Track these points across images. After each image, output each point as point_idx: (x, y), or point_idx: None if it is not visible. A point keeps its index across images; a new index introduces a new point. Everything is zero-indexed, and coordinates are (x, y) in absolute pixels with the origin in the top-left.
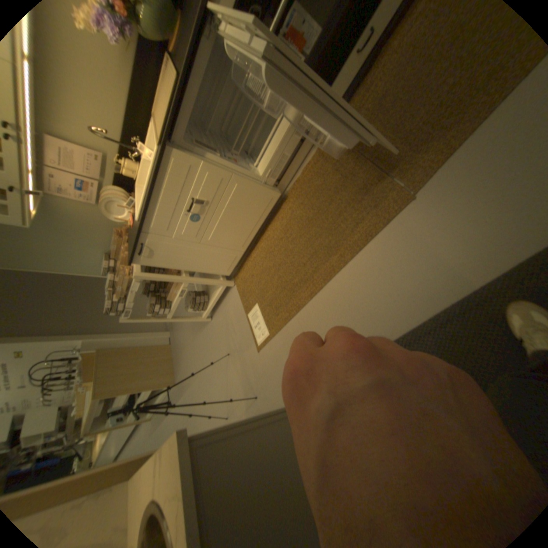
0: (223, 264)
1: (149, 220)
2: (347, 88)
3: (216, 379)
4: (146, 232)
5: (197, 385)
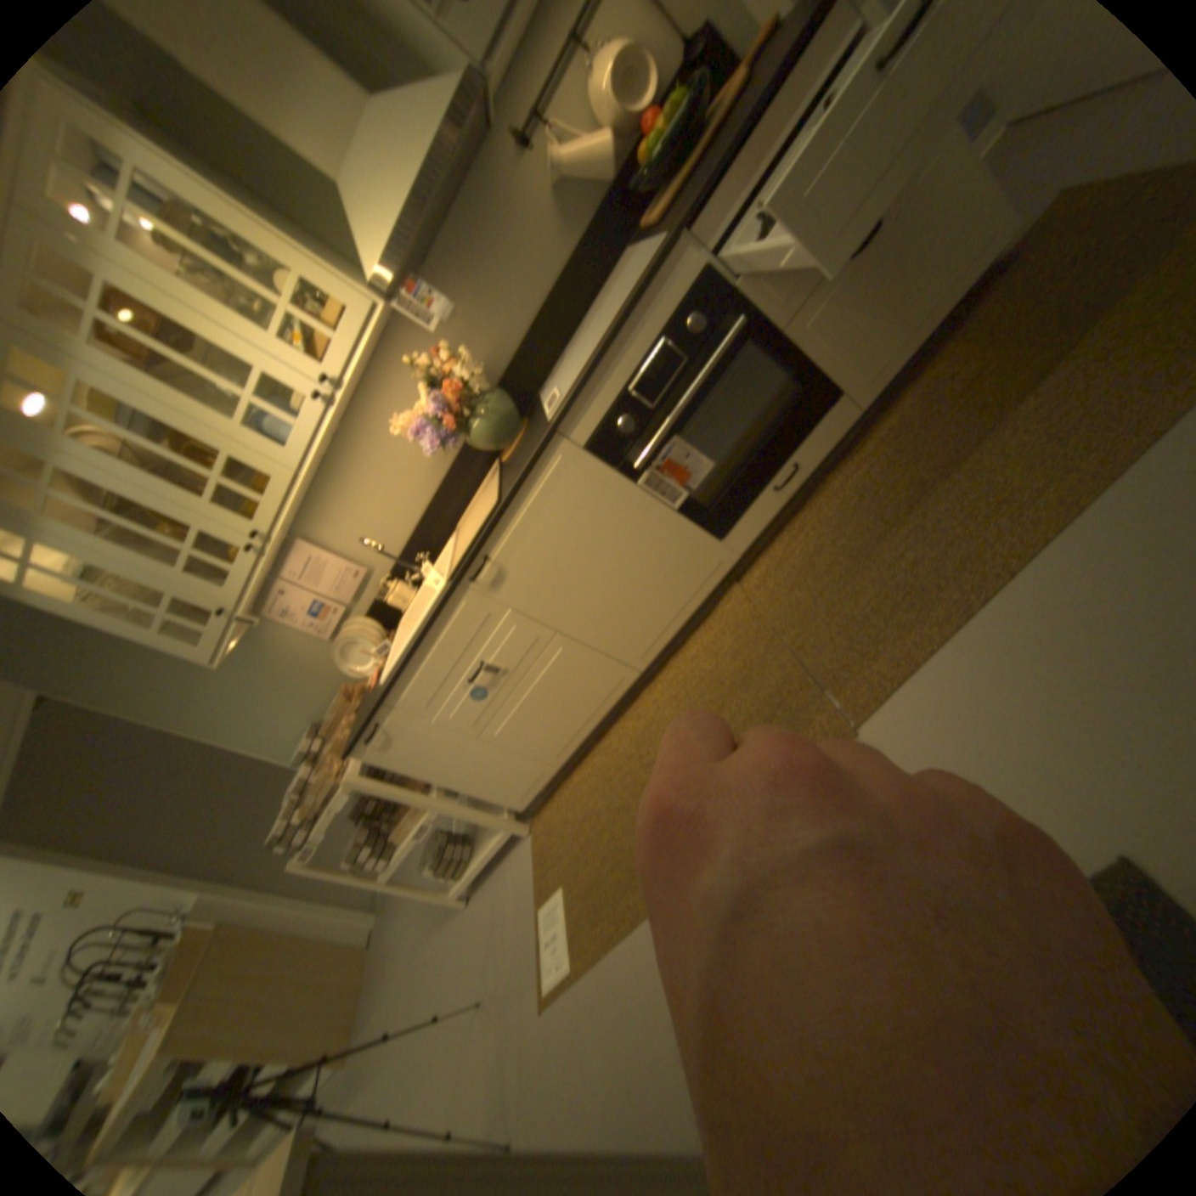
0: (515, 783)
1: (403, 683)
2: (763, 529)
3: (436, 1065)
4: (391, 703)
5: (392, 1074)
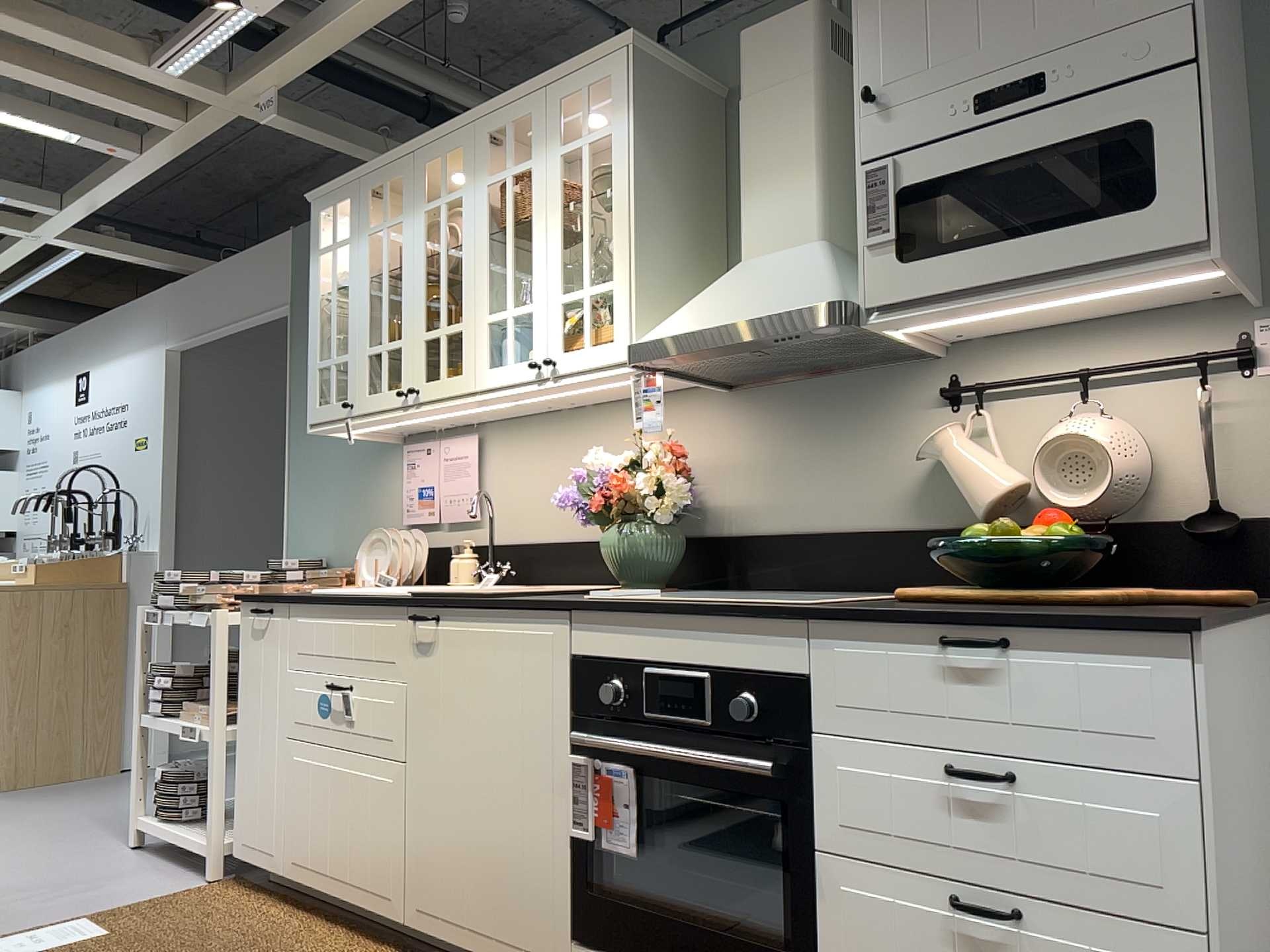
0: (253, 822)
1: (307, 610)
2: None
3: None
4: (289, 610)
5: None
